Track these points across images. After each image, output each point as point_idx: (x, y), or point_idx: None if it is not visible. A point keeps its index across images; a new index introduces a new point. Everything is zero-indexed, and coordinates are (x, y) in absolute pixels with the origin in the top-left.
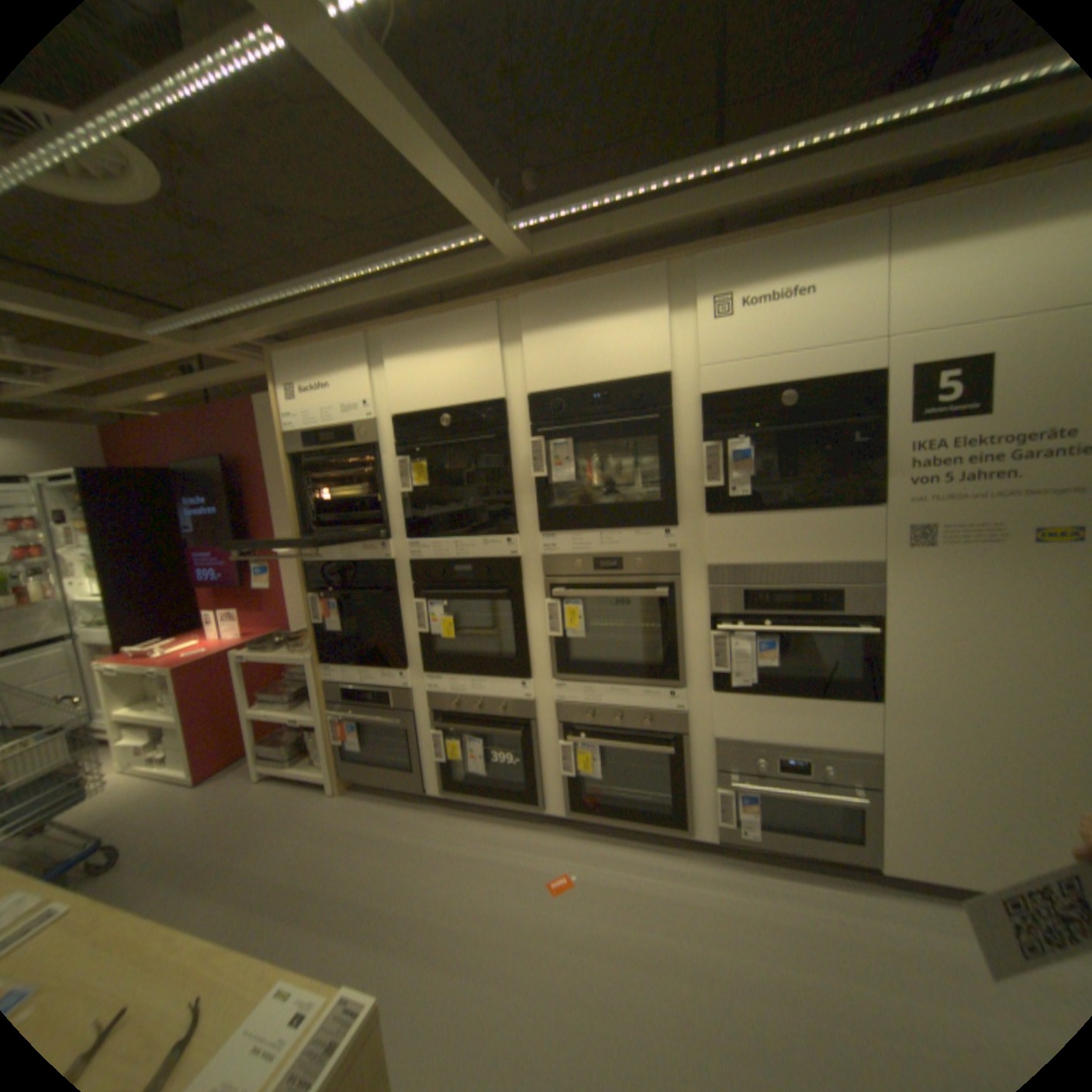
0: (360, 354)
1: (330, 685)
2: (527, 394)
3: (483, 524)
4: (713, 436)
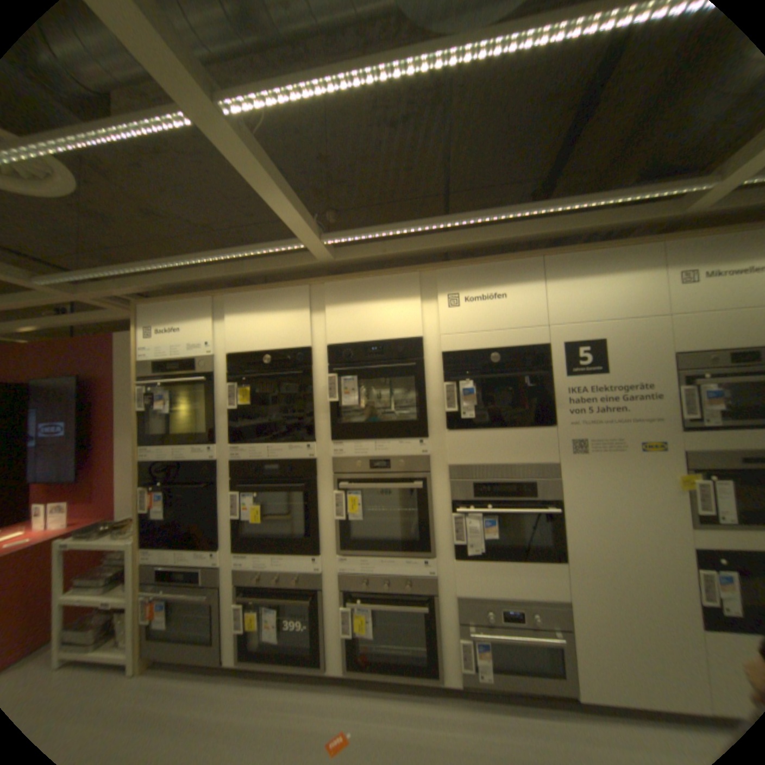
0: (207, 310)
1: (146, 567)
2: (327, 345)
3: (289, 434)
4: (450, 379)
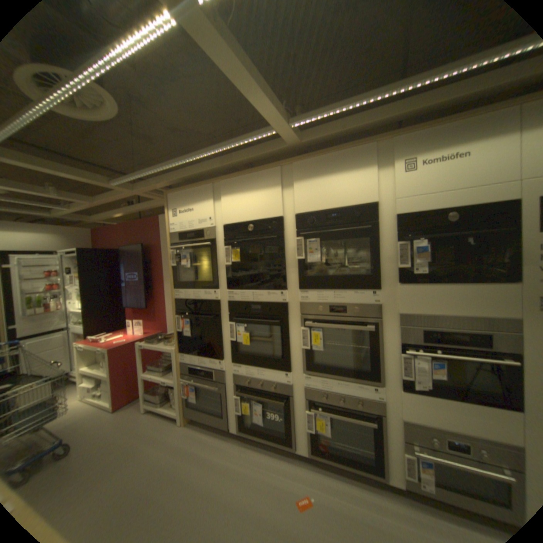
0: (209, 193)
1: (183, 364)
2: (295, 213)
3: (268, 283)
4: (404, 238)
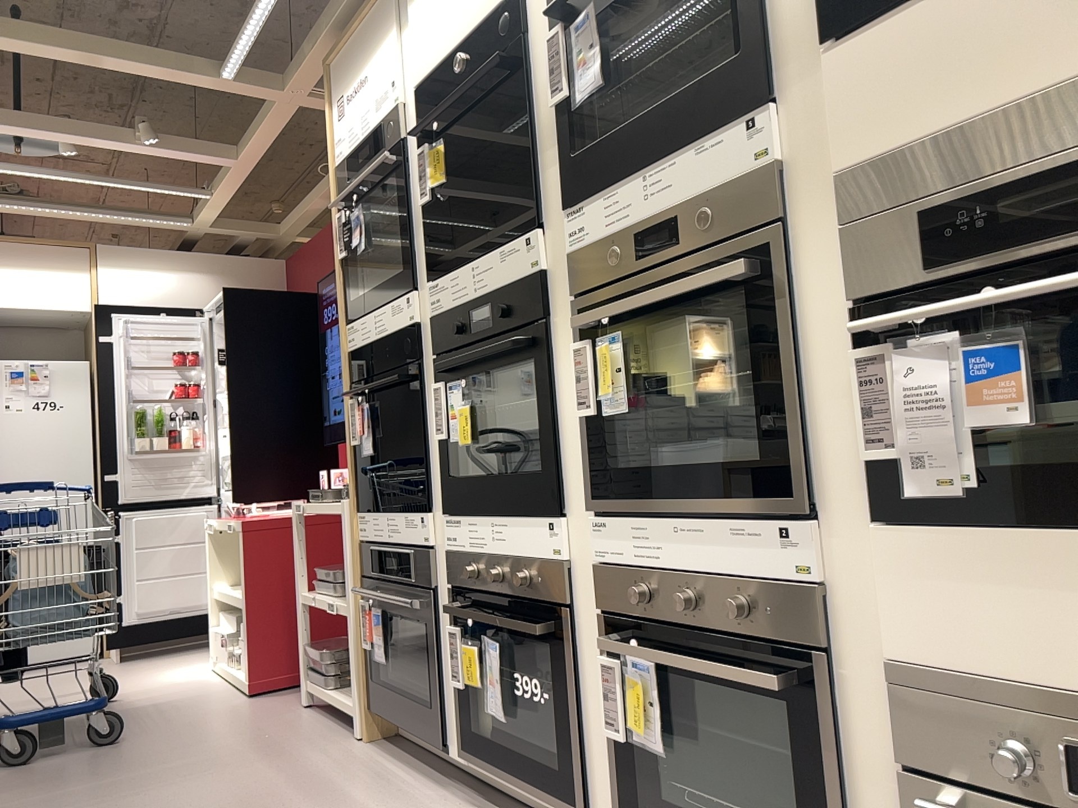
0: (389, 14)
1: (364, 540)
2: None
3: (502, 221)
4: None
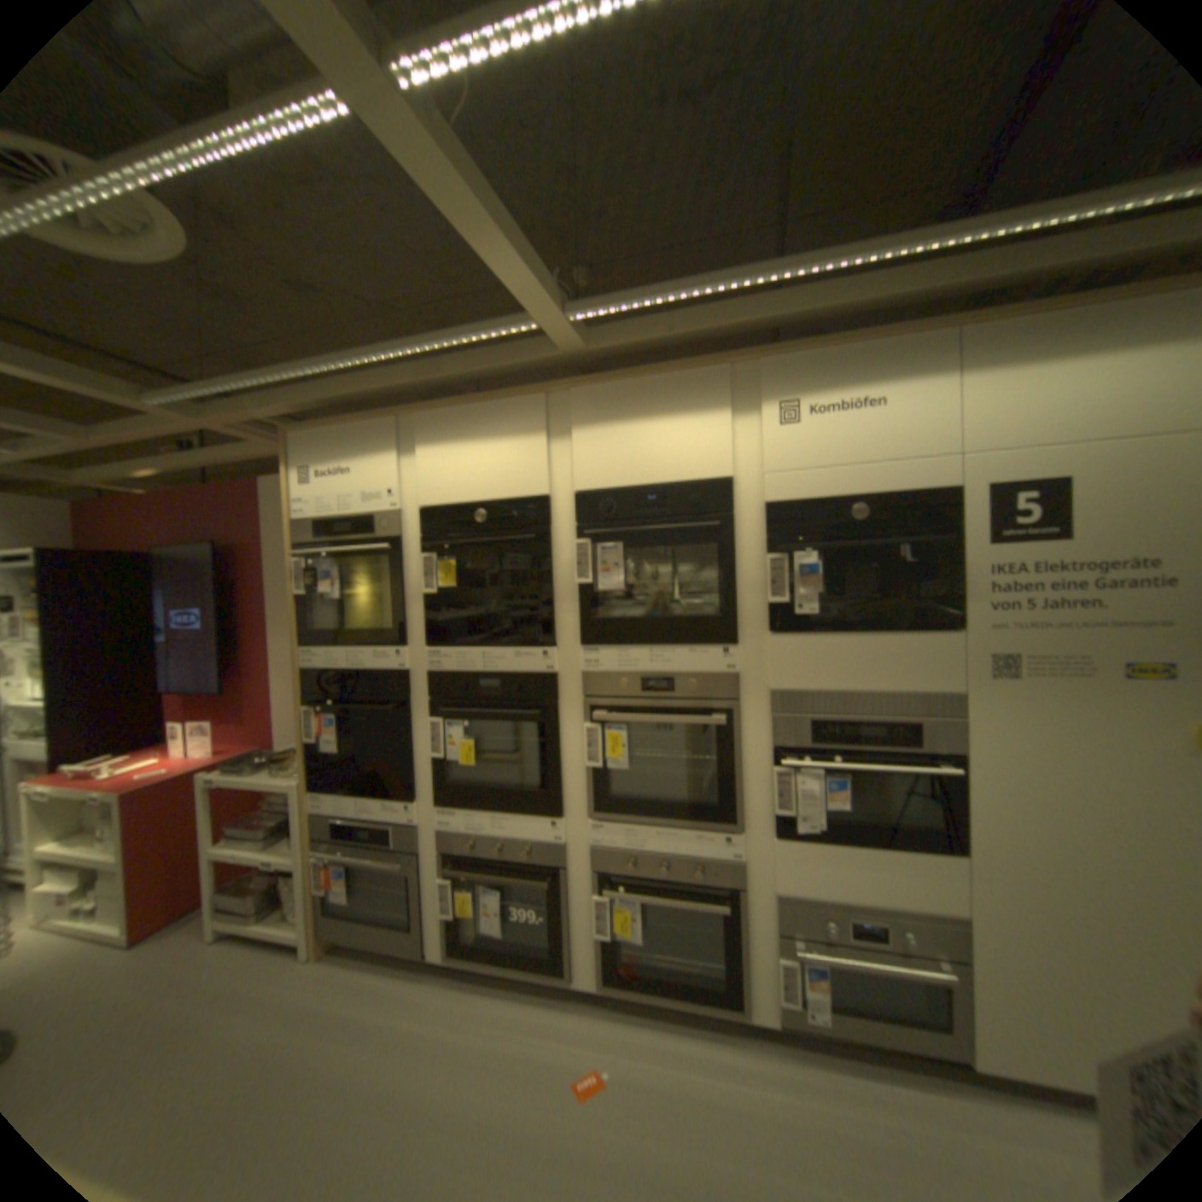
0: (388, 438)
1: (317, 817)
2: (574, 491)
3: (516, 632)
4: (778, 547)
